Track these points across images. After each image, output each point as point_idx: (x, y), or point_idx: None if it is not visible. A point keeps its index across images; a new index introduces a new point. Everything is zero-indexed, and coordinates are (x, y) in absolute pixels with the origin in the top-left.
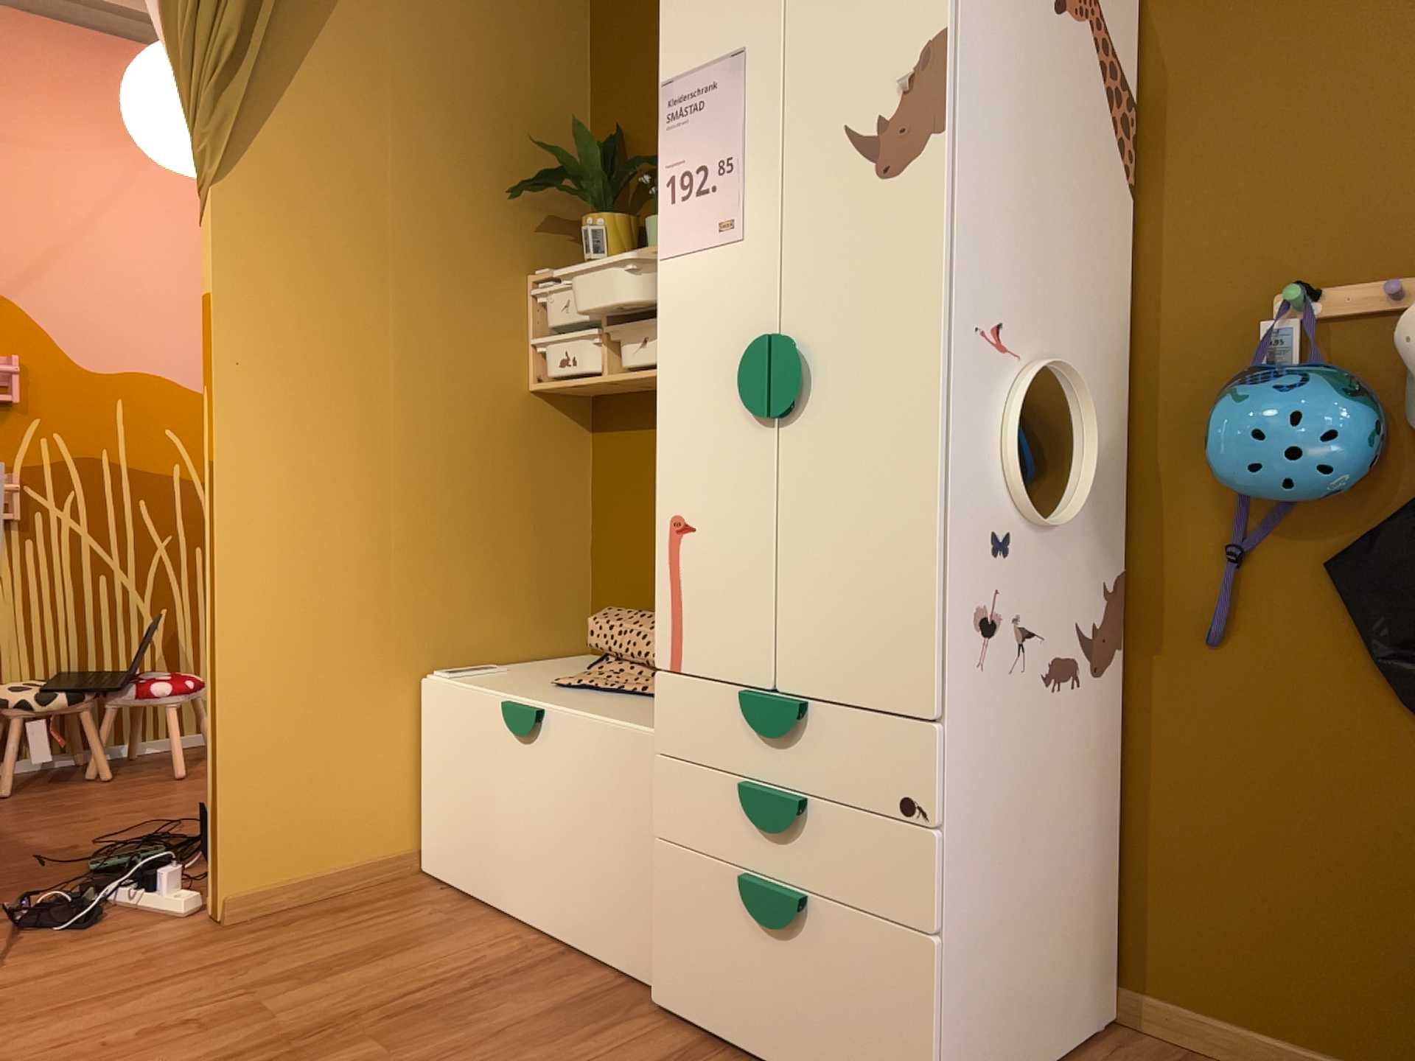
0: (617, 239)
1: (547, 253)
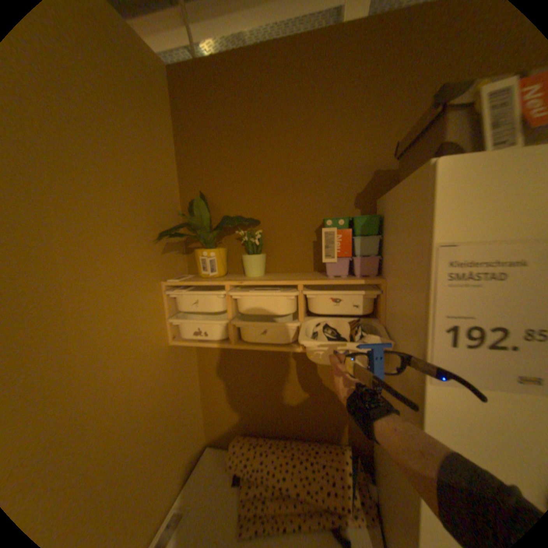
0: (222, 261)
1: (169, 264)
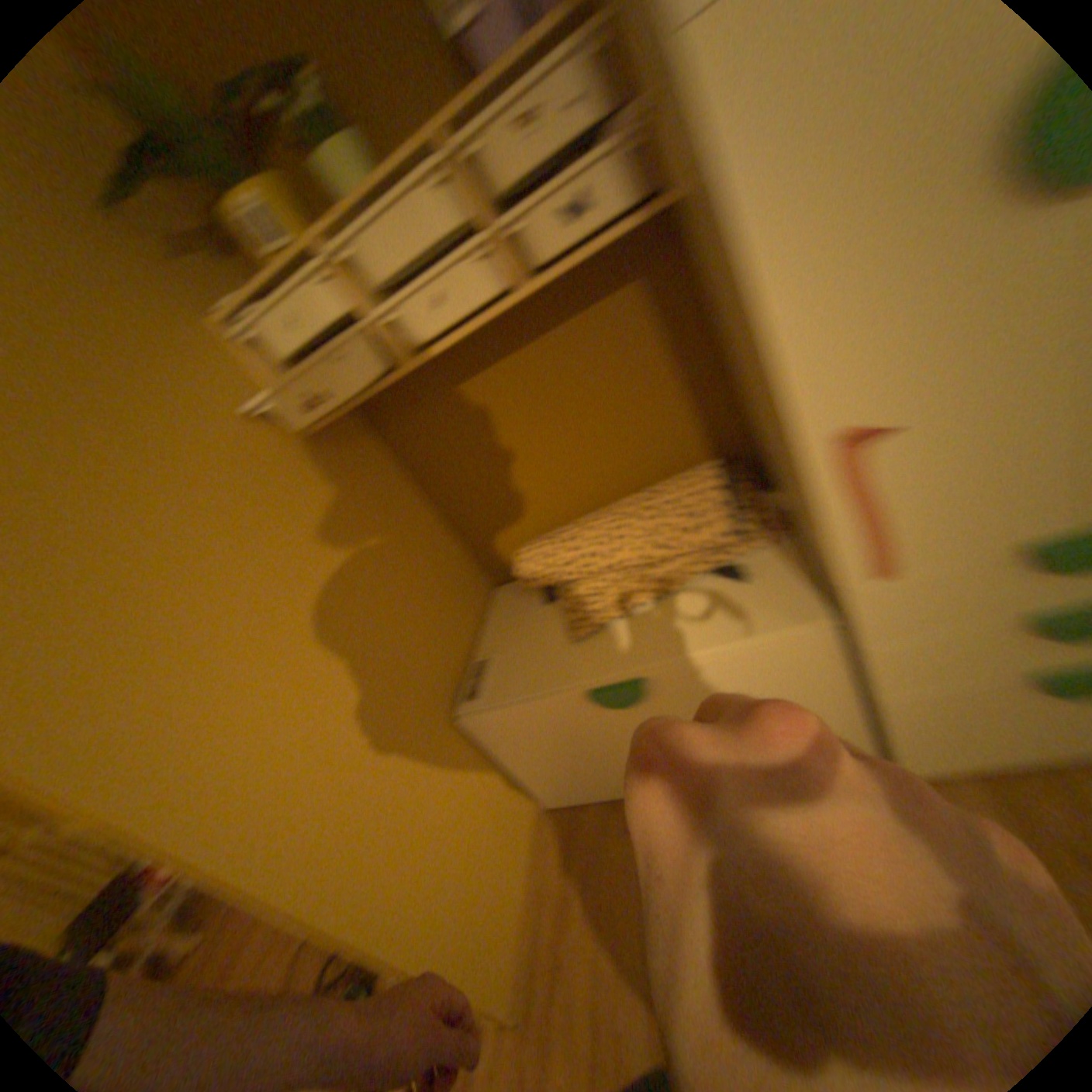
0: (288, 206)
1: (205, 279)
